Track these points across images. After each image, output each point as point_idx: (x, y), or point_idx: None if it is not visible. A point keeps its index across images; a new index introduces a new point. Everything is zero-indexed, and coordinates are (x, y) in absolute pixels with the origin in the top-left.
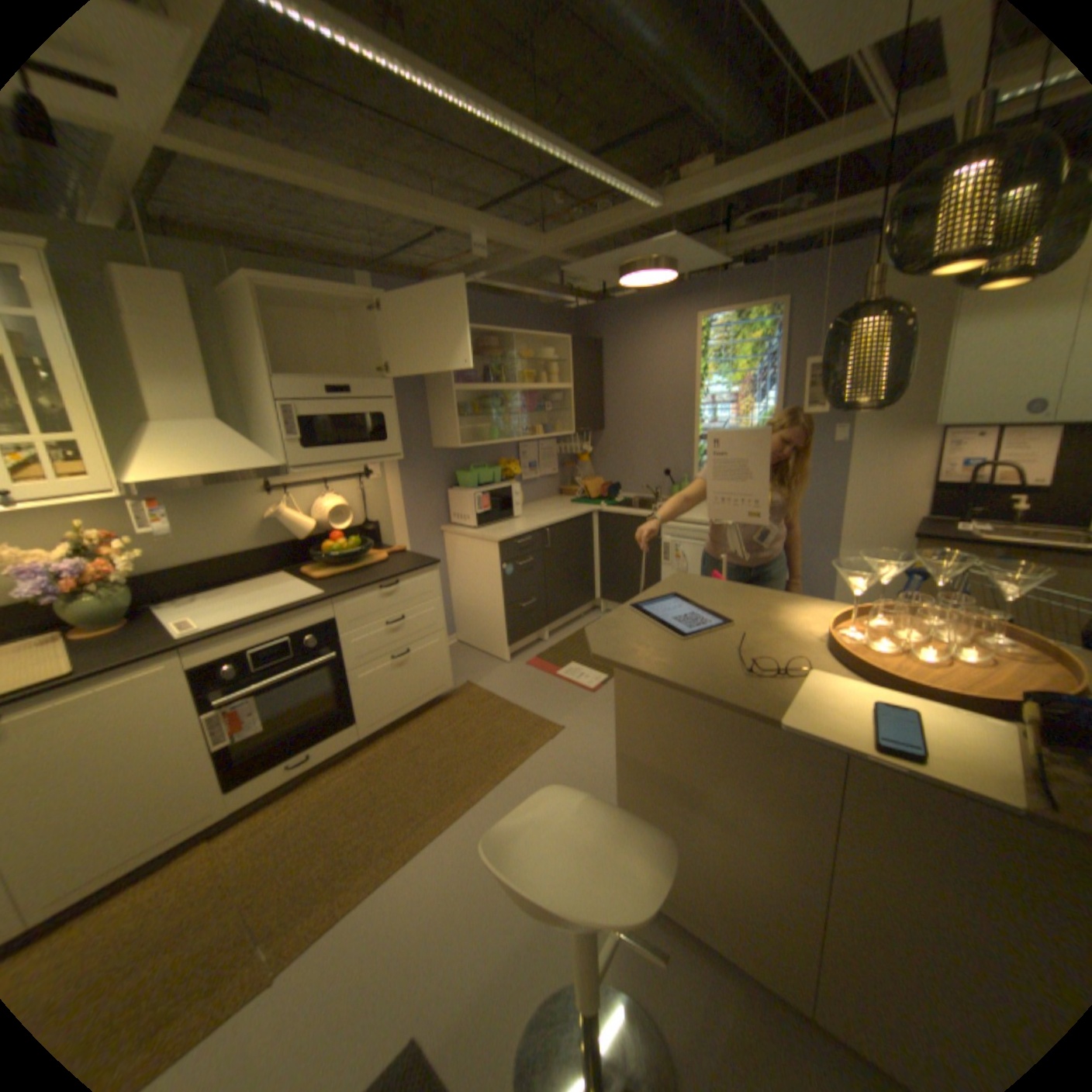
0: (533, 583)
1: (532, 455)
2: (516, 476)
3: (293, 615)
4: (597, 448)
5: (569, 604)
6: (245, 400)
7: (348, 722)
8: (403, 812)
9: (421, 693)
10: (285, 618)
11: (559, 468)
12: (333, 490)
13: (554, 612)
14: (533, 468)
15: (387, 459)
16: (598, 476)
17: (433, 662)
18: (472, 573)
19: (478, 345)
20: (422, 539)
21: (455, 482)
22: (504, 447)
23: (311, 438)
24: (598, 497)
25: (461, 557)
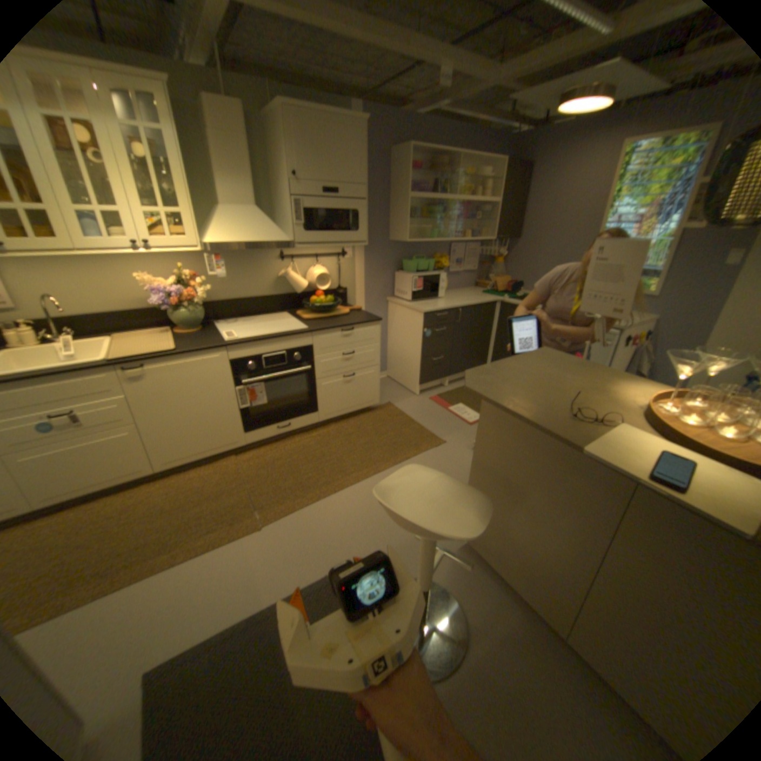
0: (444, 345)
1: (461, 252)
2: (446, 267)
3: (290, 339)
4: (512, 252)
5: (467, 364)
6: (274, 194)
7: (315, 409)
8: (339, 466)
9: (360, 402)
10: (285, 339)
11: (480, 265)
12: (321, 262)
13: (456, 368)
14: (460, 263)
15: (358, 244)
16: (509, 274)
17: (370, 384)
18: (403, 332)
19: (433, 161)
20: (374, 304)
21: (402, 267)
22: (441, 244)
23: (311, 224)
24: (505, 290)
25: (398, 320)
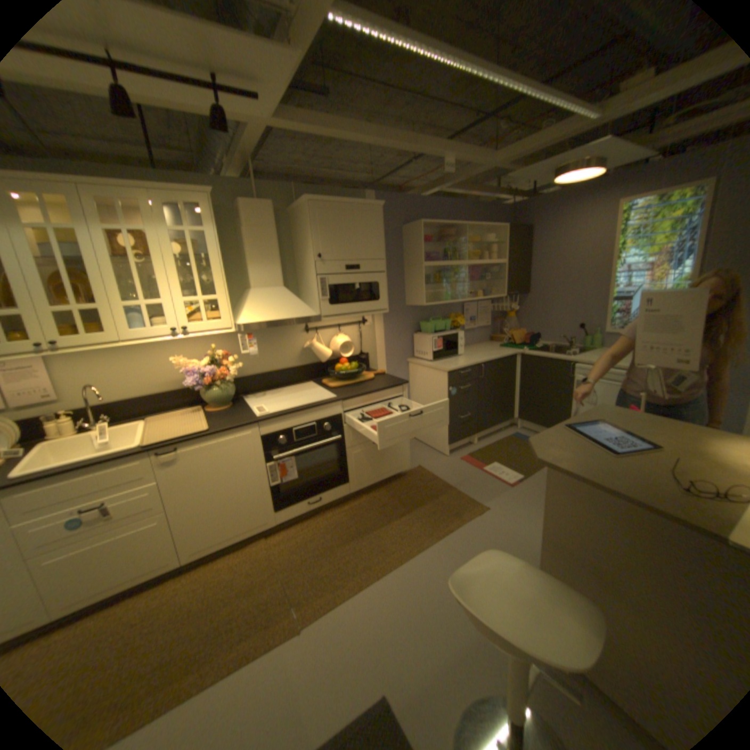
0: (469, 402)
1: (473, 311)
2: (461, 326)
3: (319, 409)
4: (523, 307)
5: (495, 420)
6: (299, 275)
7: (345, 481)
8: (377, 545)
9: (390, 468)
10: (314, 410)
11: (492, 321)
12: (343, 332)
13: (483, 424)
14: (473, 321)
15: (379, 312)
16: (522, 327)
17: (399, 449)
18: (426, 391)
19: (440, 234)
20: (394, 366)
21: (419, 329)
22: (453, 305)
23: (335, 298)
24: (522, 343)
25: (419, 380)
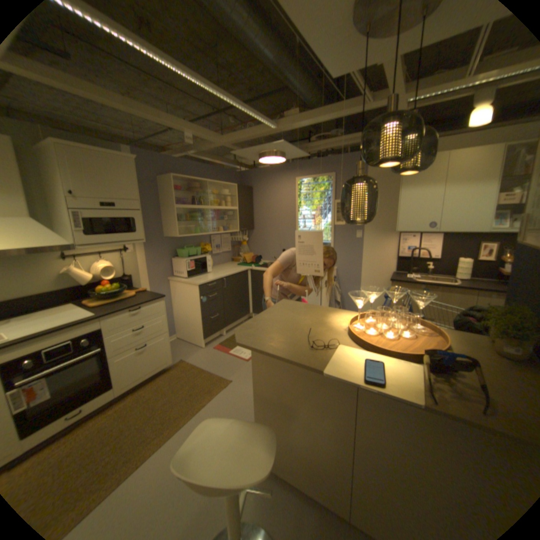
0: (217, 306)
1: (218, 241)
2: (209, 252)
3: (75, 328)
4: (251, 238)
5: (237, 316)
6: (51, 208)
7: (108, 388)
8: (138, 437)
9: (153, 368)
10: (69, 330)
11: (232, 248)
12: (105, 258)
13: (229, 320)
14: (219, 248)
15: (137, 241)
16: (251, 252)
17: (161, 350)
18: (184, 301)
19: (189, 186)
20: (157, 284)
21: (177, 254)
22: (203, 237)
23: (91, 230)
24: (251, 262)
25: (179, 293)
